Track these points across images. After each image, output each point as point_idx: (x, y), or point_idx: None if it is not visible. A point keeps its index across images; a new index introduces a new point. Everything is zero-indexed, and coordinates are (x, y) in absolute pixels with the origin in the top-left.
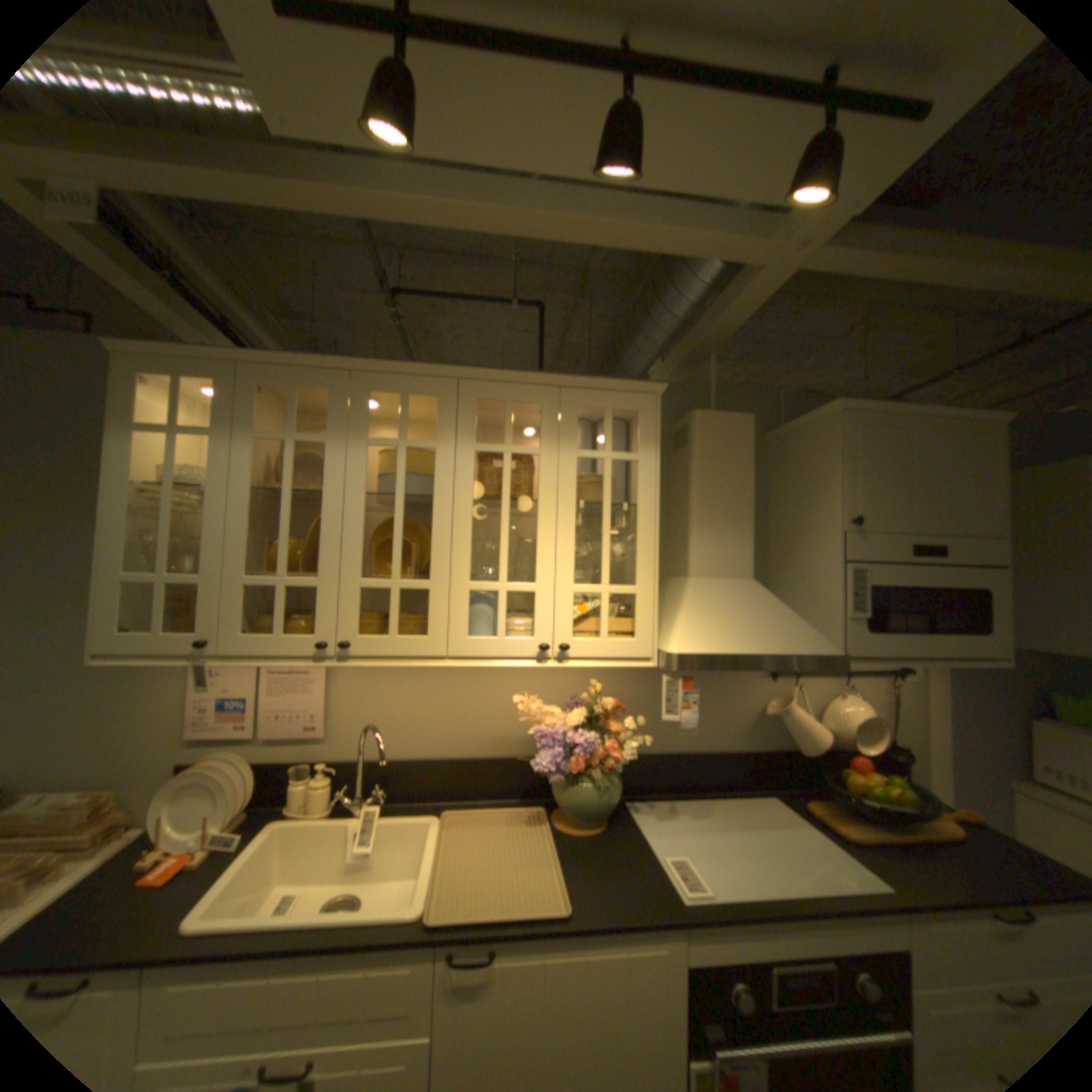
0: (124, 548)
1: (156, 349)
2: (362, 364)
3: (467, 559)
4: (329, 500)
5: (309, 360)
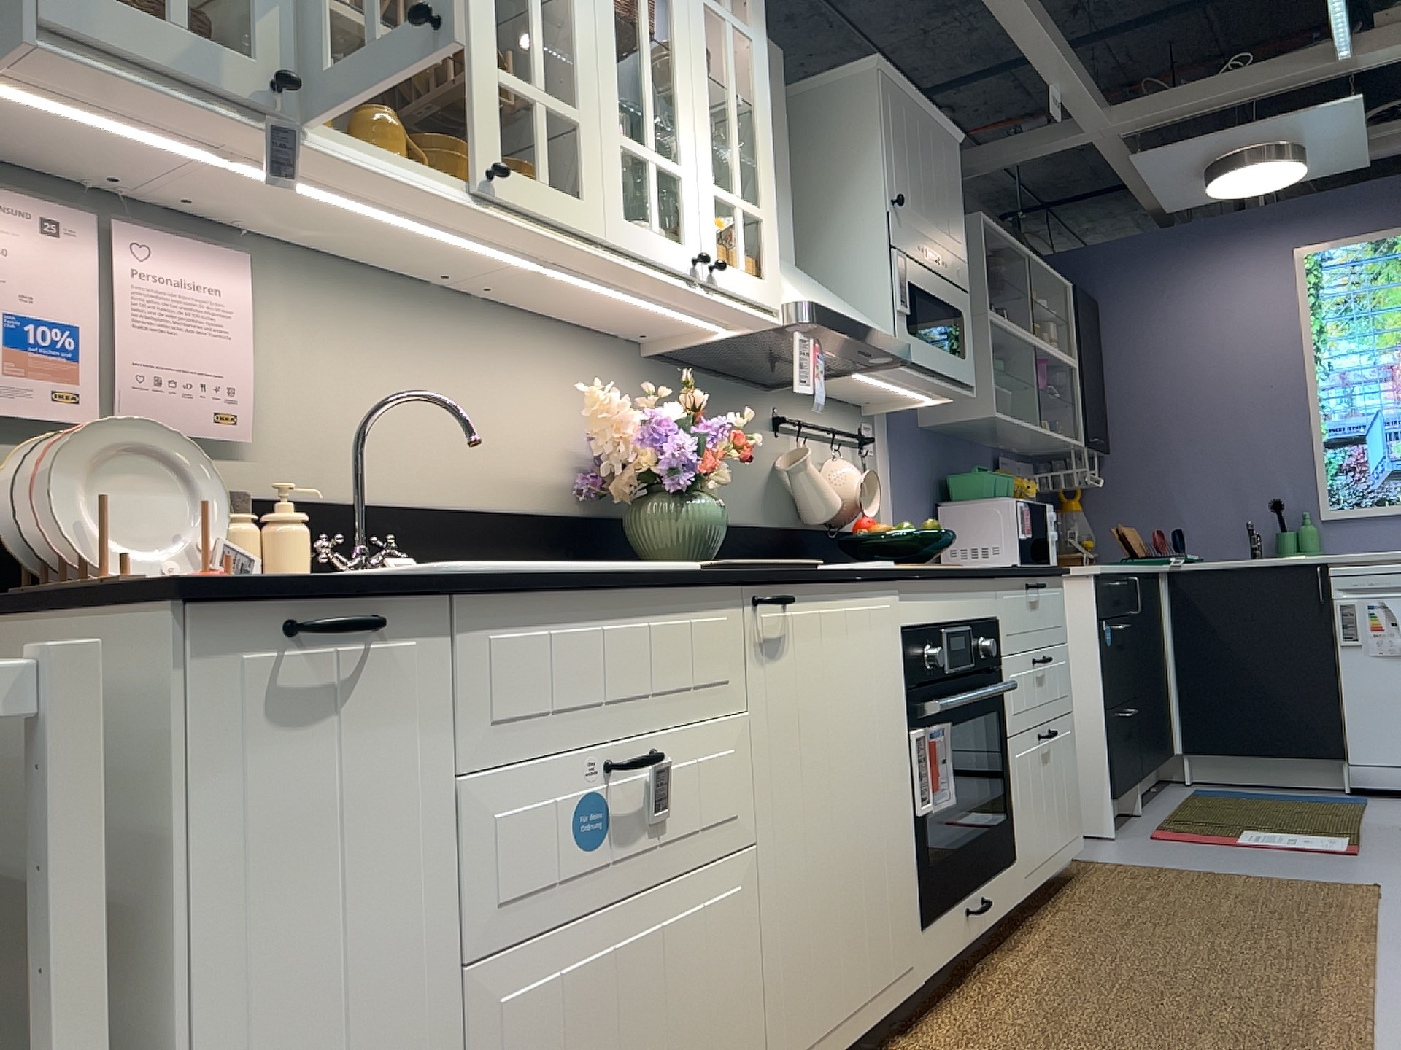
0: None
1: None
2: None
3: (615, 96)
4: None
5: None
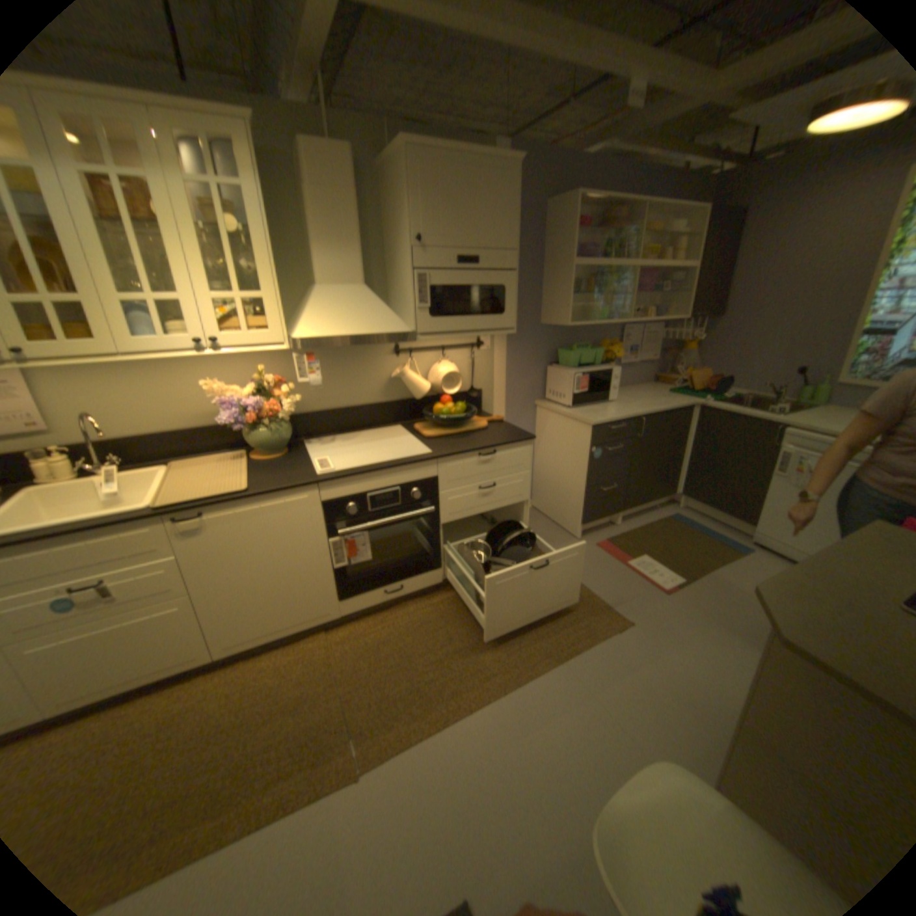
0: None
1: None
2: None
3: (110, 277)
4: None
5: None
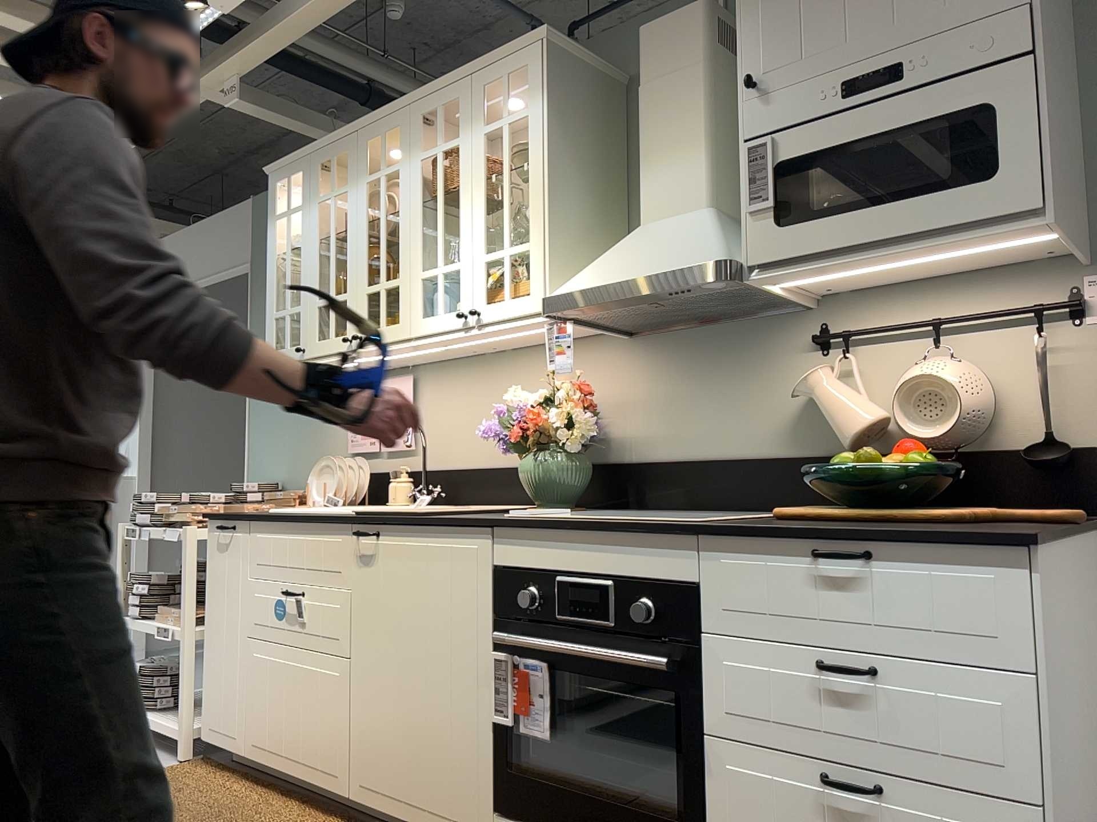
0: (283, 301)
1: (282, 165)
2: (360, 124)
3: (417, 253)
4: (350, 234)
5: (338, 136)
